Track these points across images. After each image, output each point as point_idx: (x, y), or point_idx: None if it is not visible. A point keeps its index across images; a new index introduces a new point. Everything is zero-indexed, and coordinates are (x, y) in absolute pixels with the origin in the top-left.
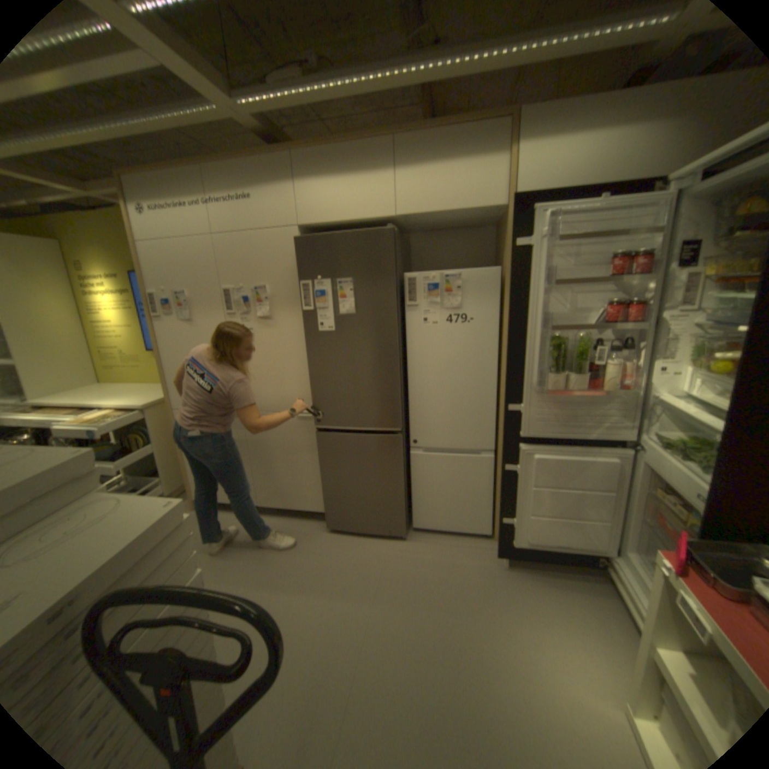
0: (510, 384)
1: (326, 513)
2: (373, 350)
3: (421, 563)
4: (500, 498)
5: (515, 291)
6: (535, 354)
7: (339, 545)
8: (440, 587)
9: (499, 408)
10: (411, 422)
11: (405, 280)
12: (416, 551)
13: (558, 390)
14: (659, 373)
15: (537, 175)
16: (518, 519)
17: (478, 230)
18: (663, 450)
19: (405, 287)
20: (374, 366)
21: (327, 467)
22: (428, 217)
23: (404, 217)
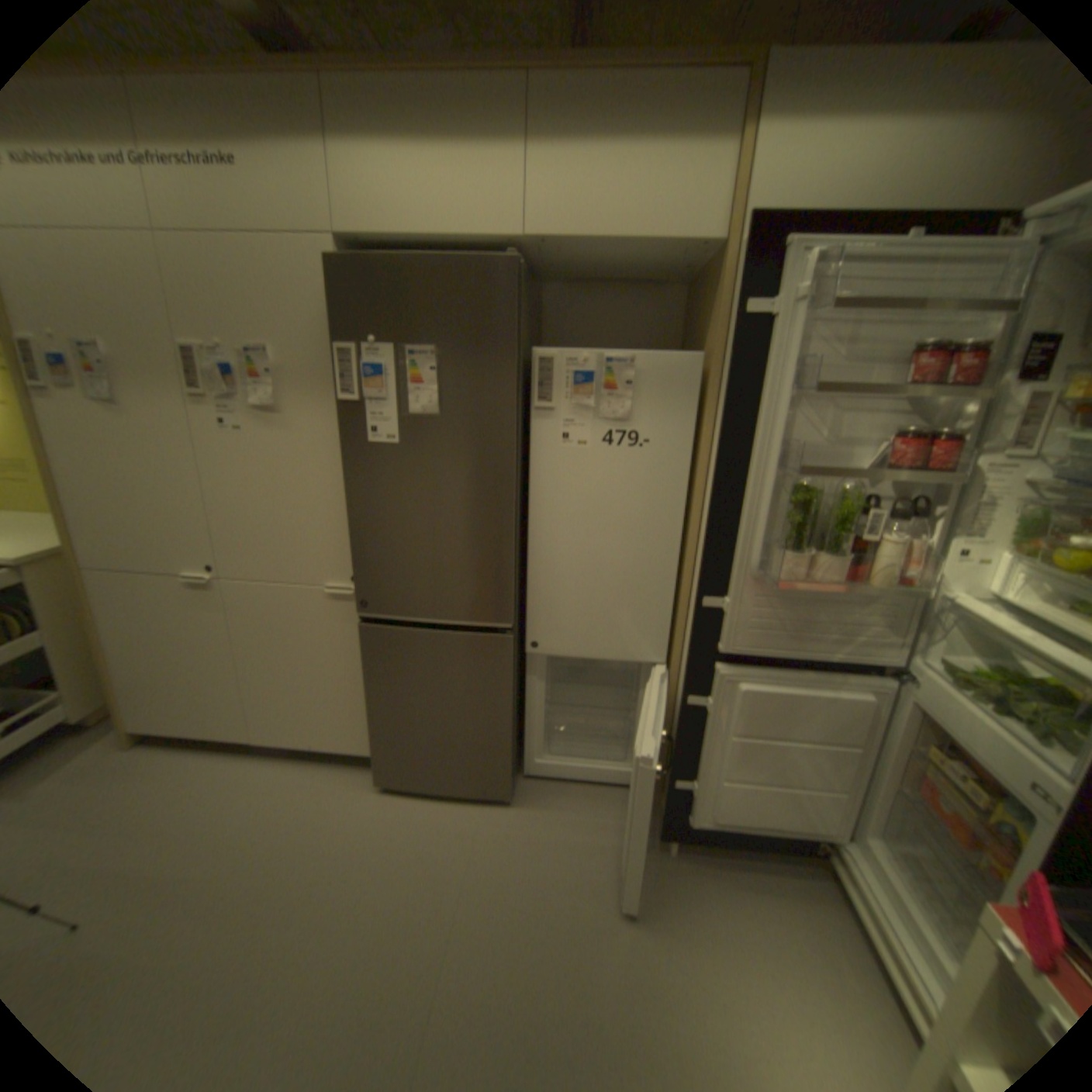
0: (706, 559)
1: (374, 761)
2: (470, 483)
3: (534, 850)
4: (674, 749)
5: (728, 398)
6: (760, 514)
7: (393, 818)
8: (566, 897)
9: (678, 596)
10: (530, 612)
11: (534, 361)
12: (526, 828)
13: (792, 579)
14: (957, 559)
15: (785, 190)
16: (701, 785)
17: (658, 290)
18: (955, 690)
19: (533, 374)
20: (470, 513)
21: (376, 686)
22: (581, 248)
23: (540, 241)
